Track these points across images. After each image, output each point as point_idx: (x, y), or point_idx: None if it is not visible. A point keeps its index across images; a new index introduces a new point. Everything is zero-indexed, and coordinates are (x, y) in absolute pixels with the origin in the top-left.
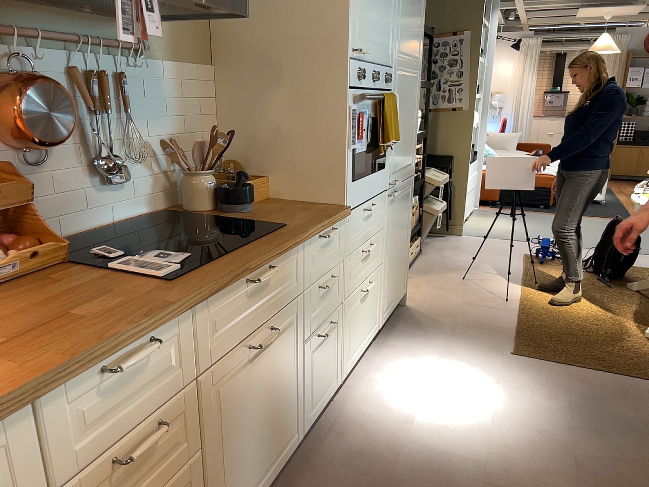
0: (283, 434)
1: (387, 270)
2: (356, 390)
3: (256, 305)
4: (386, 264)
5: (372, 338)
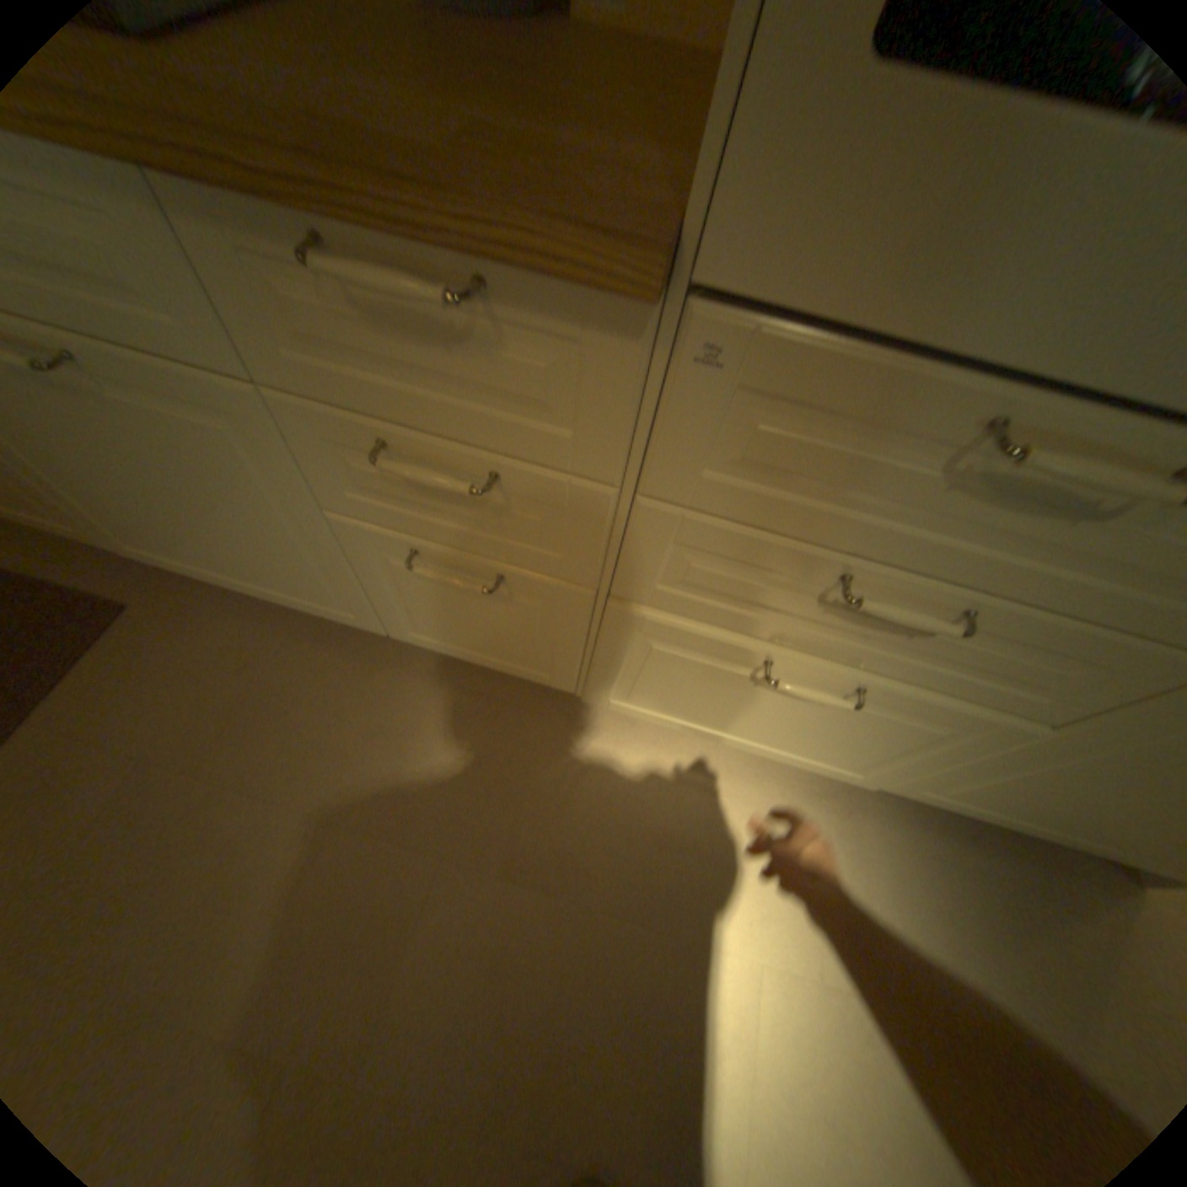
0: (293, 581)
1: (1069, 760)
2: (626, 743)
3: None
4: (1074, 743)
5: (809, 764)
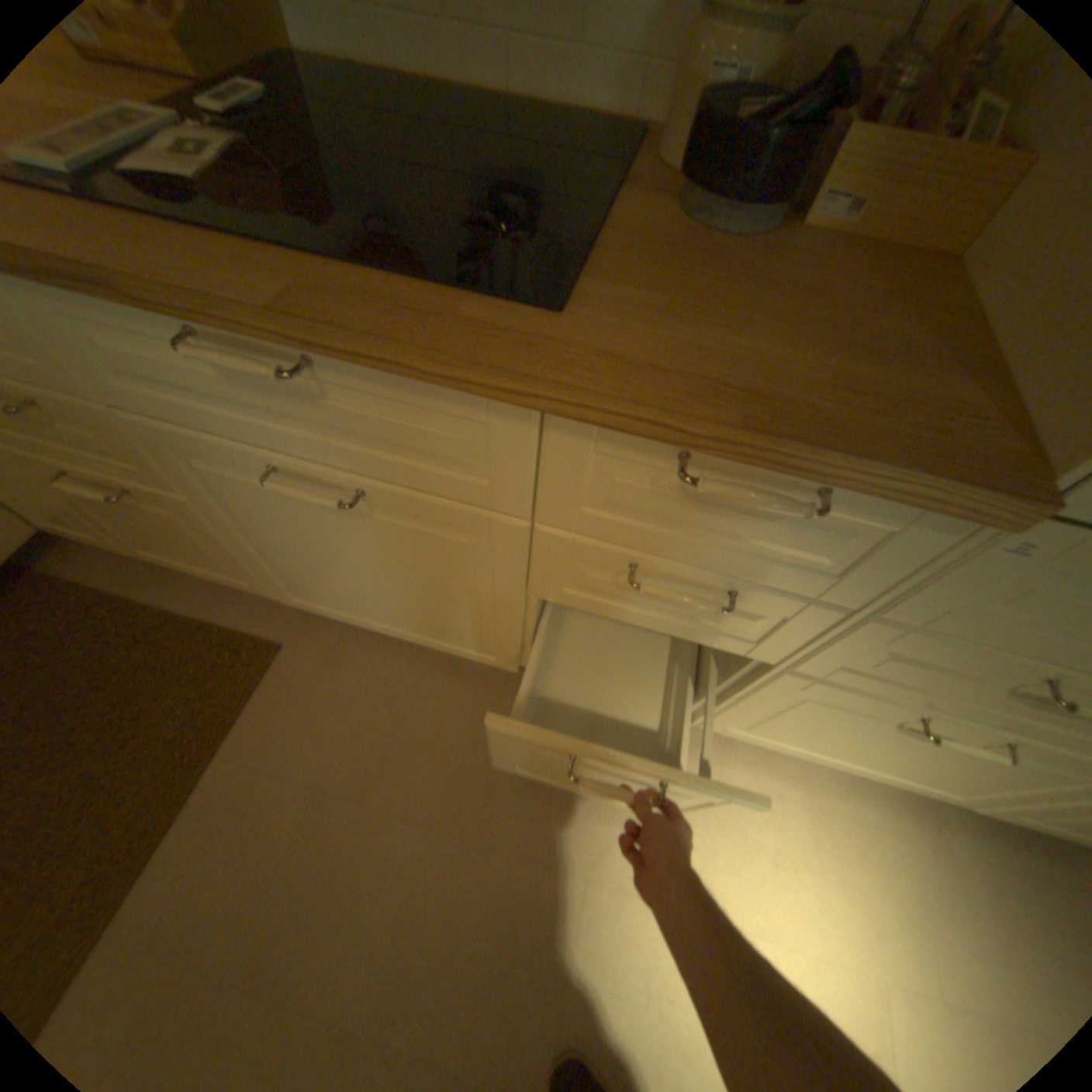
0: (451, 634)
1: None
2: (729, 766)
3: (281, 412)
4: None
5: (908, 790)
